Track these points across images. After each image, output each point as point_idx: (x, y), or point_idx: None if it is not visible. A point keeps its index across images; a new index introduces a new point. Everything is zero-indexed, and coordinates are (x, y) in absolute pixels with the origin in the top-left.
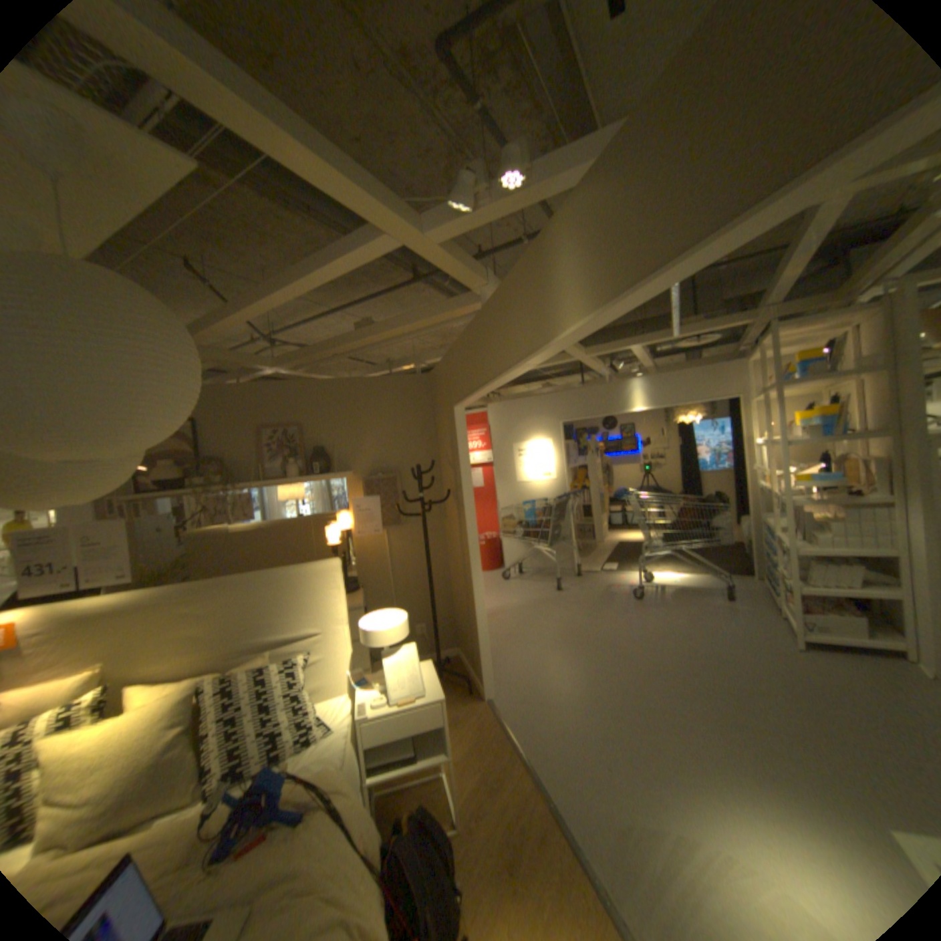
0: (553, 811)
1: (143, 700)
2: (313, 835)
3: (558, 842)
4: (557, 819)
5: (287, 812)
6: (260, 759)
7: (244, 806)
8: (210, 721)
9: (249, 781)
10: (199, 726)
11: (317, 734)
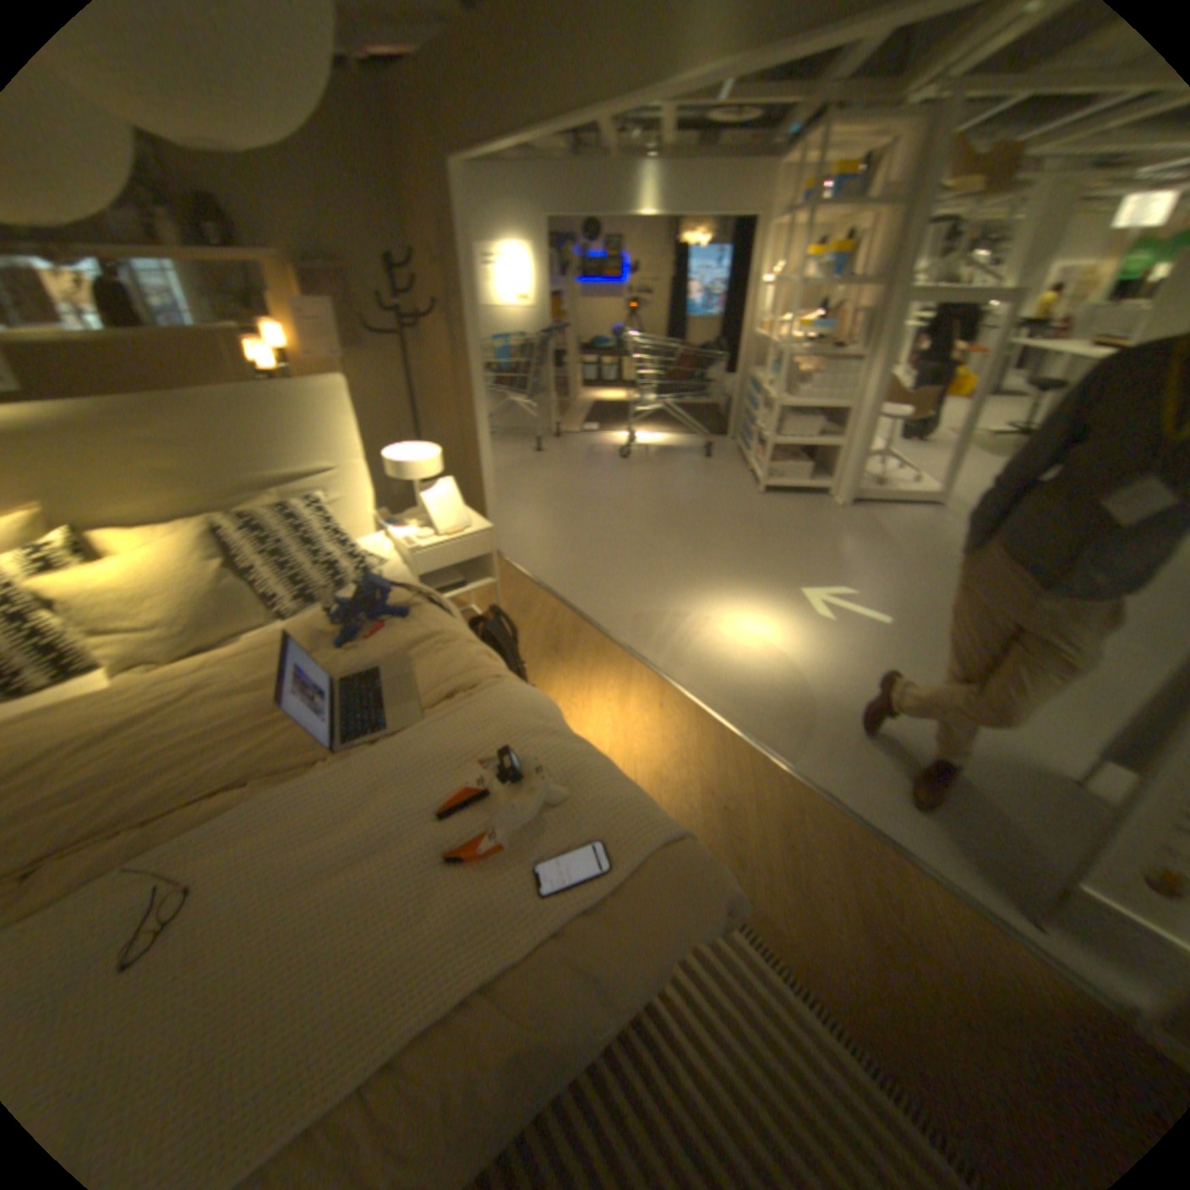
0: (578, 614)
1: (129, 543)
2: (430, 616)
3: (587, 629)
4: (583, 618)
5: (393, 607)
6: (324, 583)
7: (340, 612)
8: (247, 555)
9: (320, 602)
10: (233, 561)
11: (372, 563)
